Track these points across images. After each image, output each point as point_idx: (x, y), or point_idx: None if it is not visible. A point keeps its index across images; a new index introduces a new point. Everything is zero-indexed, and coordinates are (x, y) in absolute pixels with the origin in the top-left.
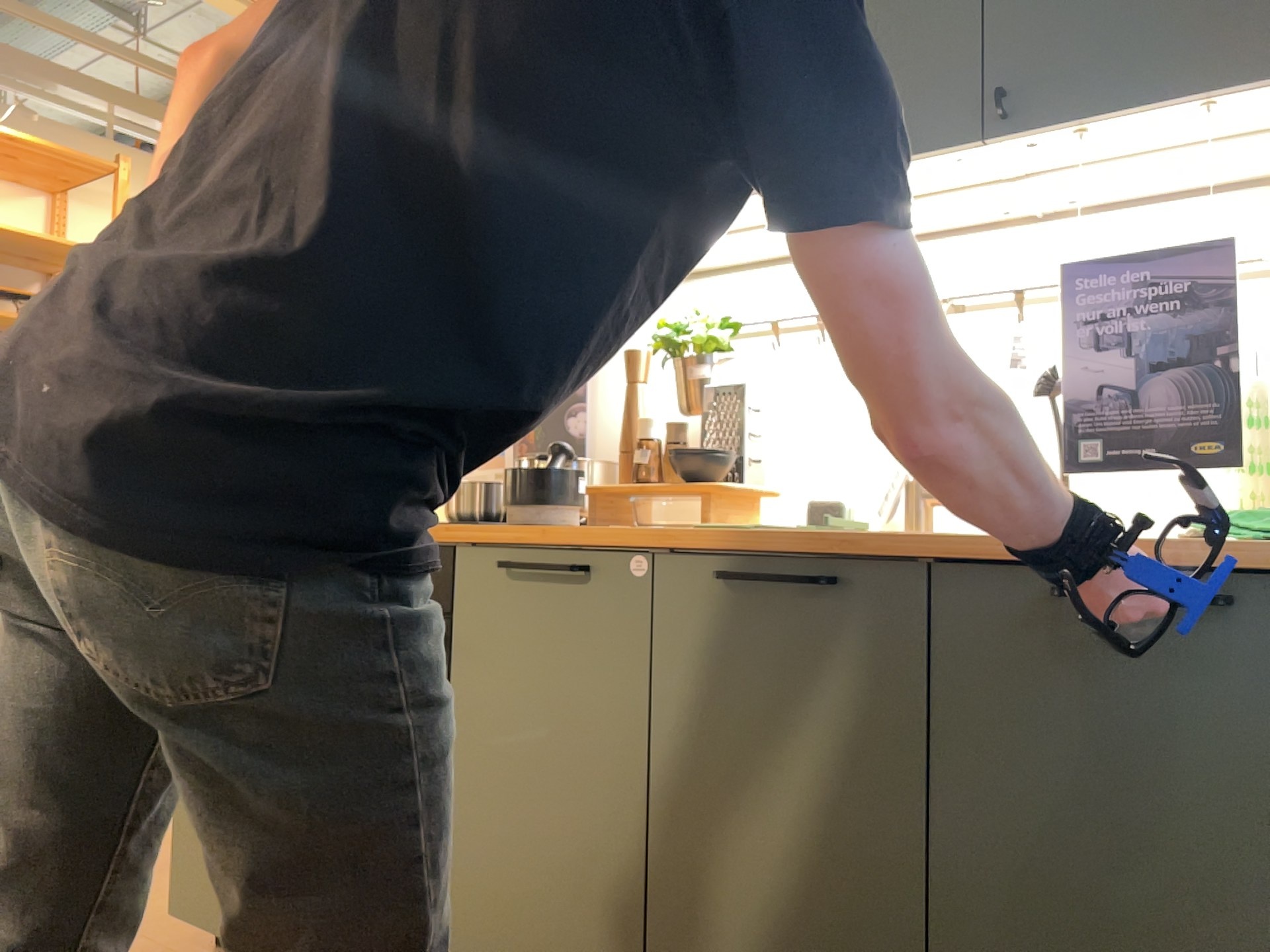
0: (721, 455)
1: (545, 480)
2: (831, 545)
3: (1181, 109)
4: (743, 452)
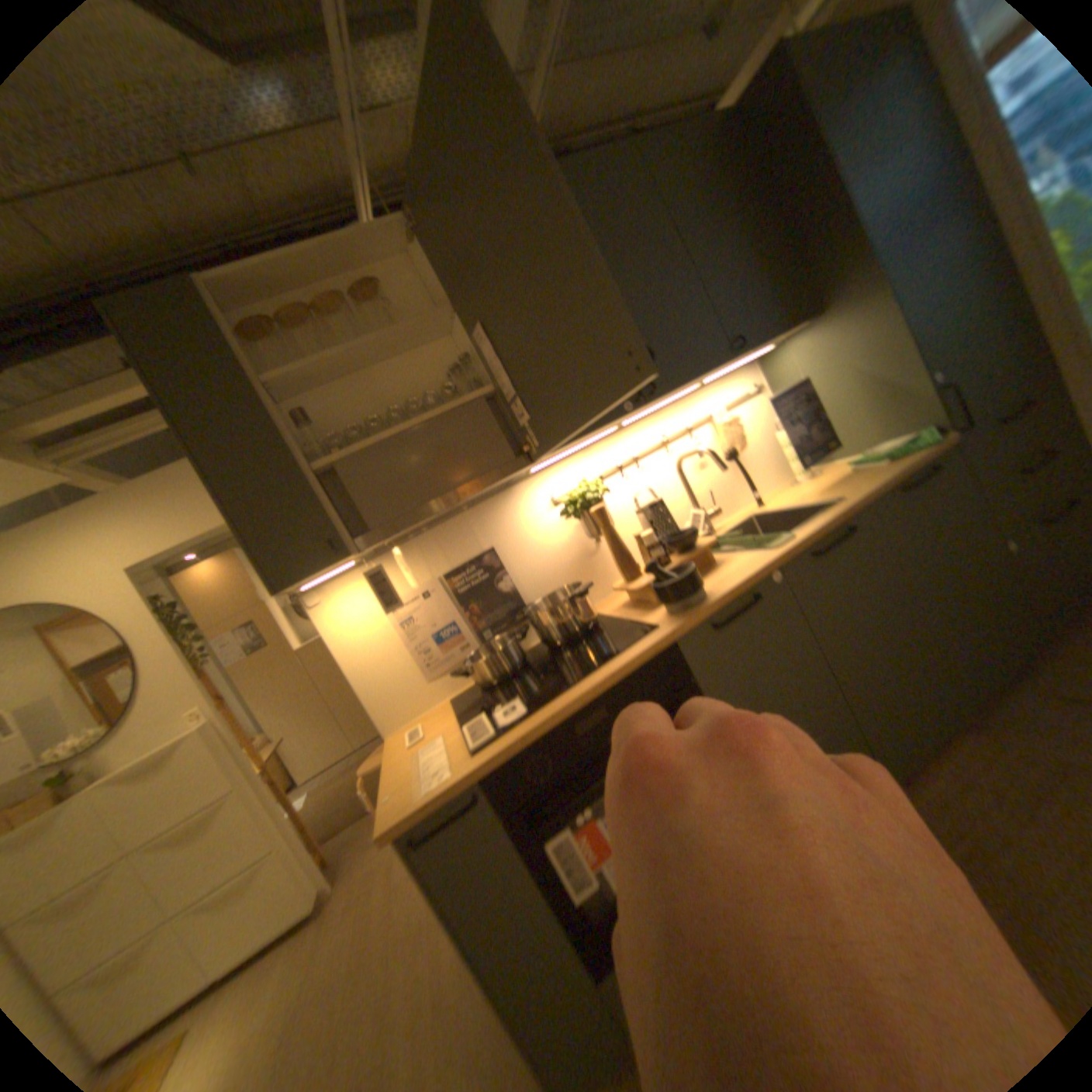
0: (686, 529)
1: (691, 572)
2: (843, 513)
3: (779, 334)
4: (669, 529)
